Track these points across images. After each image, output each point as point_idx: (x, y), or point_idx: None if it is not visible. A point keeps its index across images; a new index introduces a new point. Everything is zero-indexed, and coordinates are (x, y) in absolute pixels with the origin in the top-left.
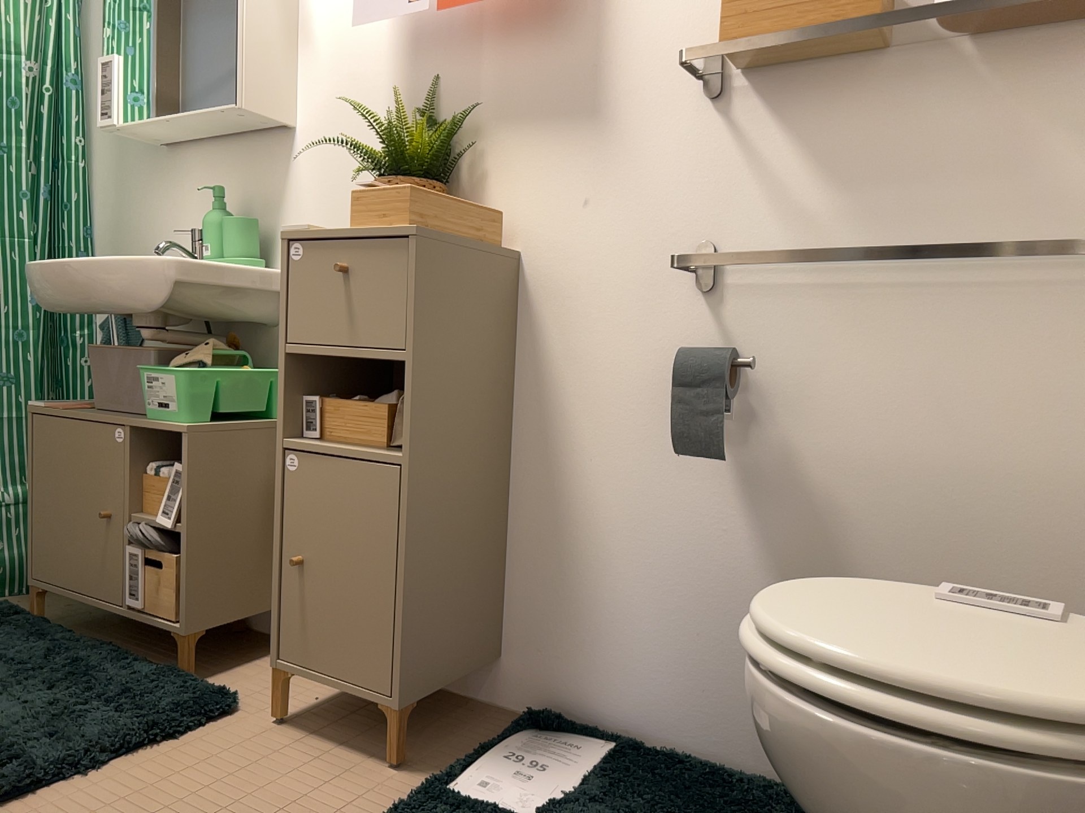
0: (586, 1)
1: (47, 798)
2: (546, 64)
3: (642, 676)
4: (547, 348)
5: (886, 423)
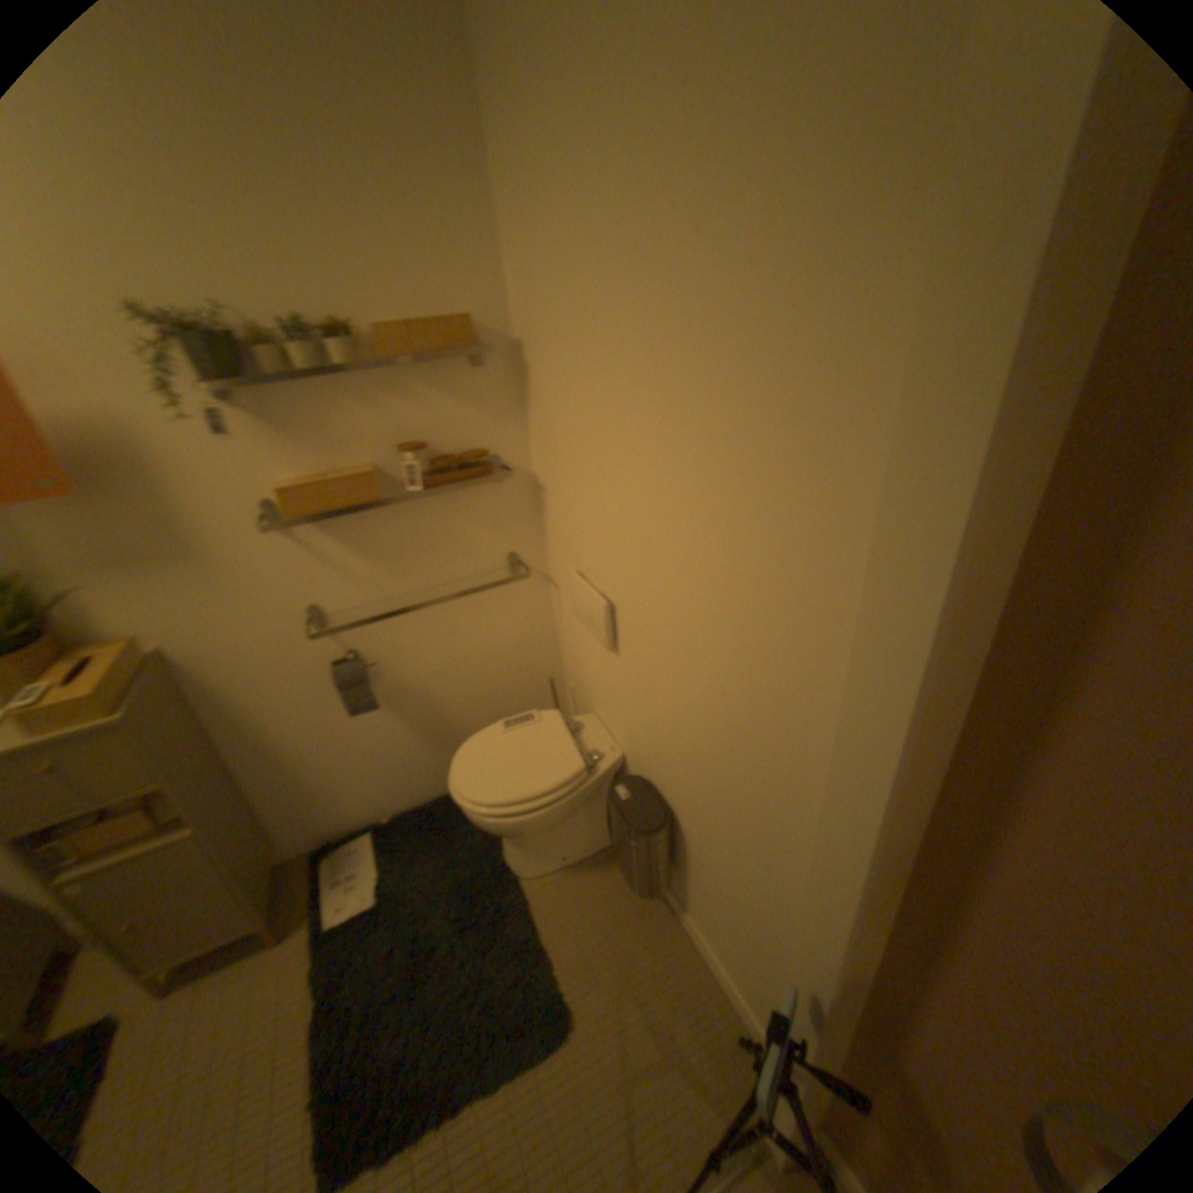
0: (116, 471)
1: None
2: (98, 520)
3: (360, 800)
4: (213, 694)
5: (435, 653)
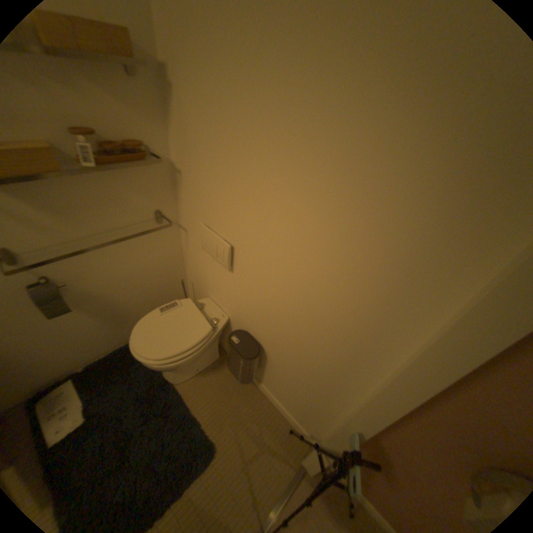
0: None
1: None
2: None
3: (61, 363)
4: None
5: (108, 272)
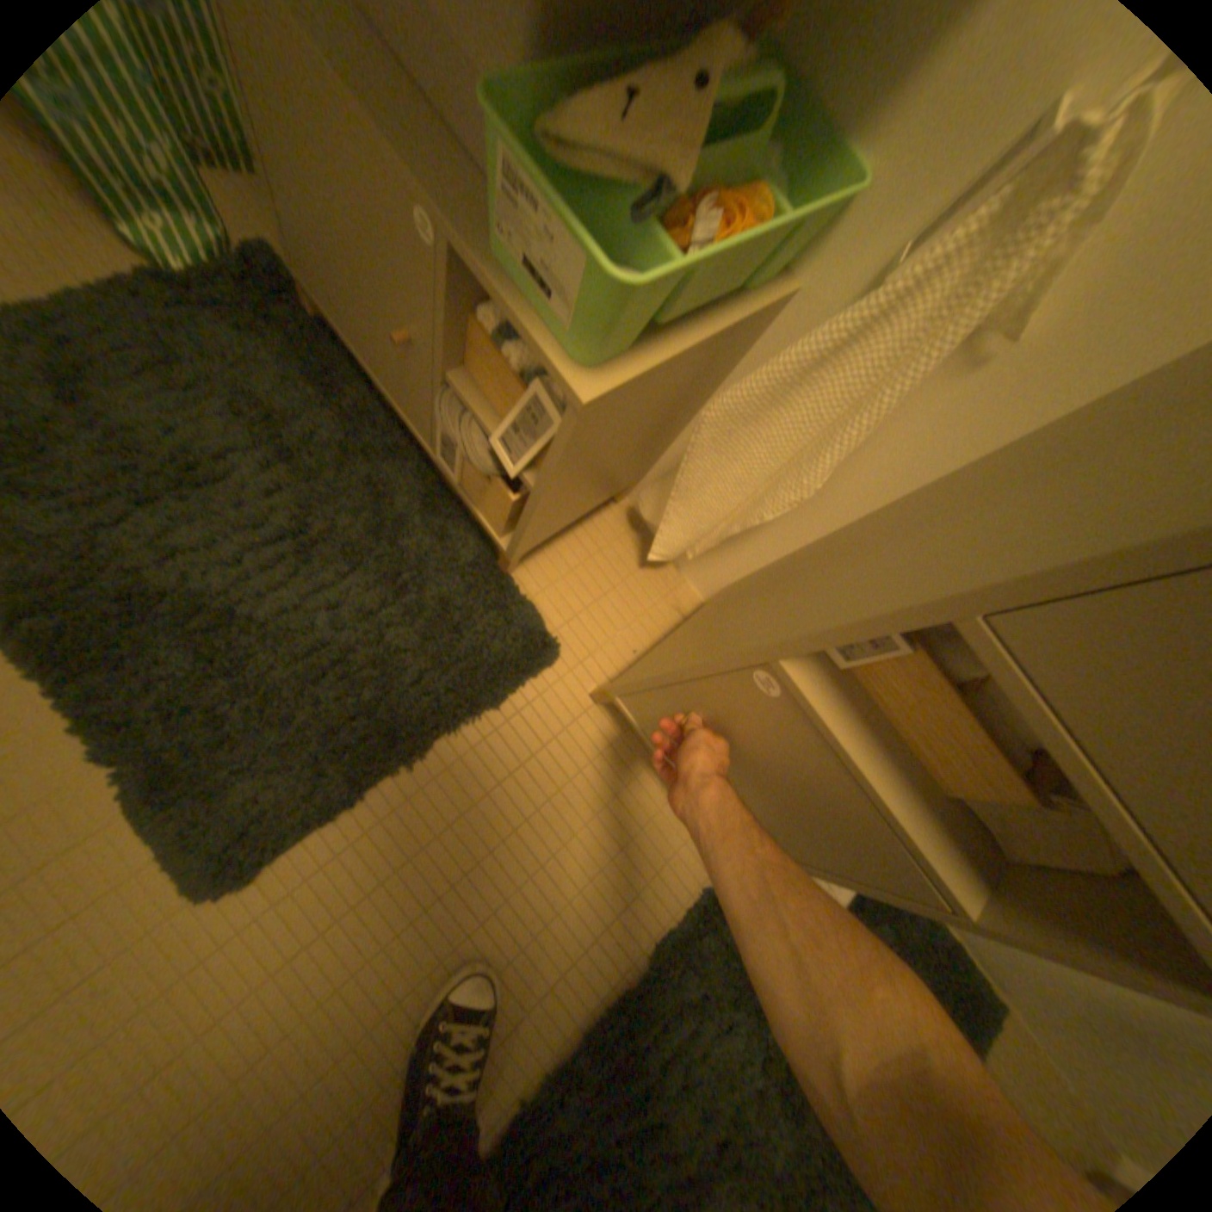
0: None
1: (381, 807)
2: None
3: None
4: None
5: None
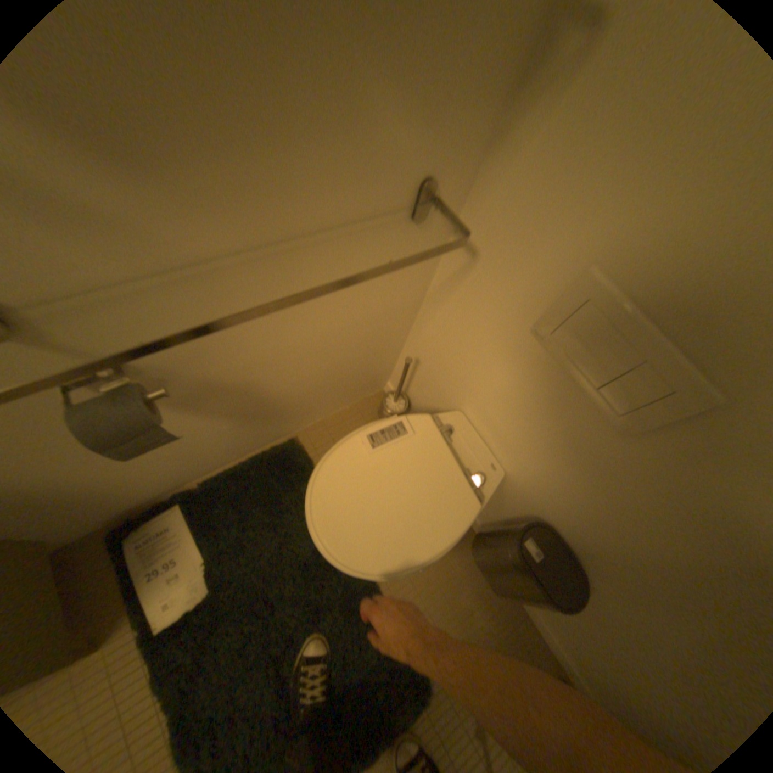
0: None
1: None
2: None
3: (161, 479)
4: None
5: (266, 336)
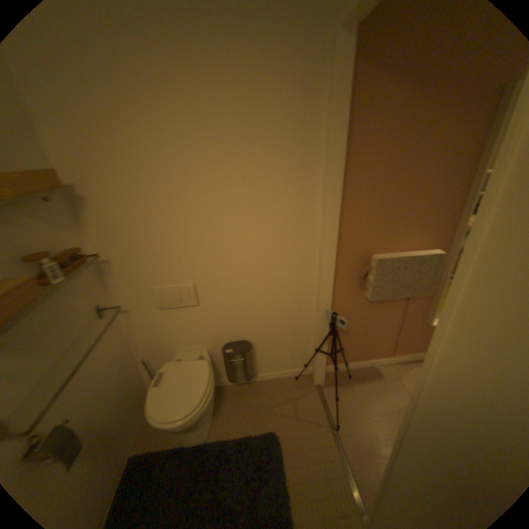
0: None
1: None
2: None
3: None
4: None
5: (83, 392)
